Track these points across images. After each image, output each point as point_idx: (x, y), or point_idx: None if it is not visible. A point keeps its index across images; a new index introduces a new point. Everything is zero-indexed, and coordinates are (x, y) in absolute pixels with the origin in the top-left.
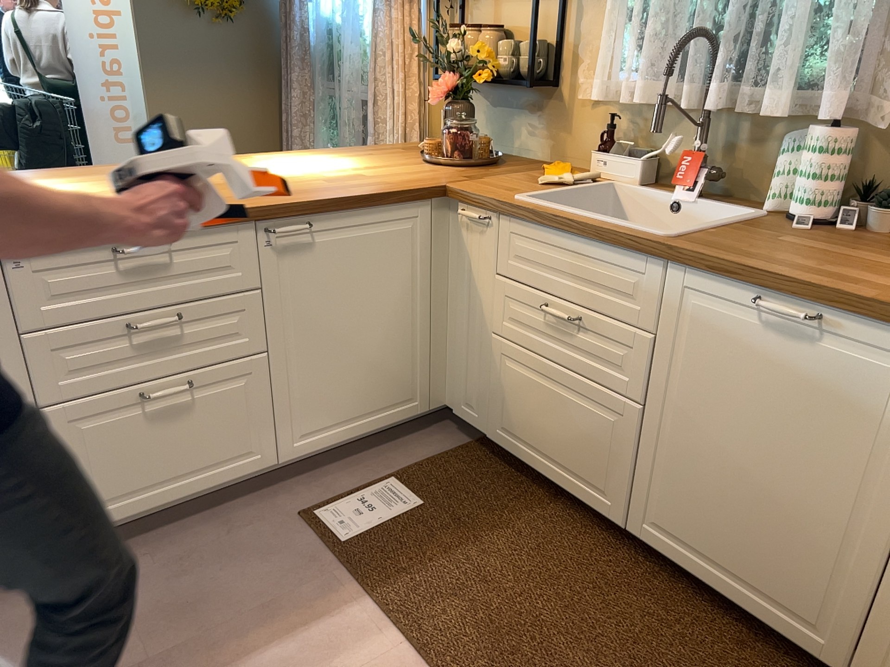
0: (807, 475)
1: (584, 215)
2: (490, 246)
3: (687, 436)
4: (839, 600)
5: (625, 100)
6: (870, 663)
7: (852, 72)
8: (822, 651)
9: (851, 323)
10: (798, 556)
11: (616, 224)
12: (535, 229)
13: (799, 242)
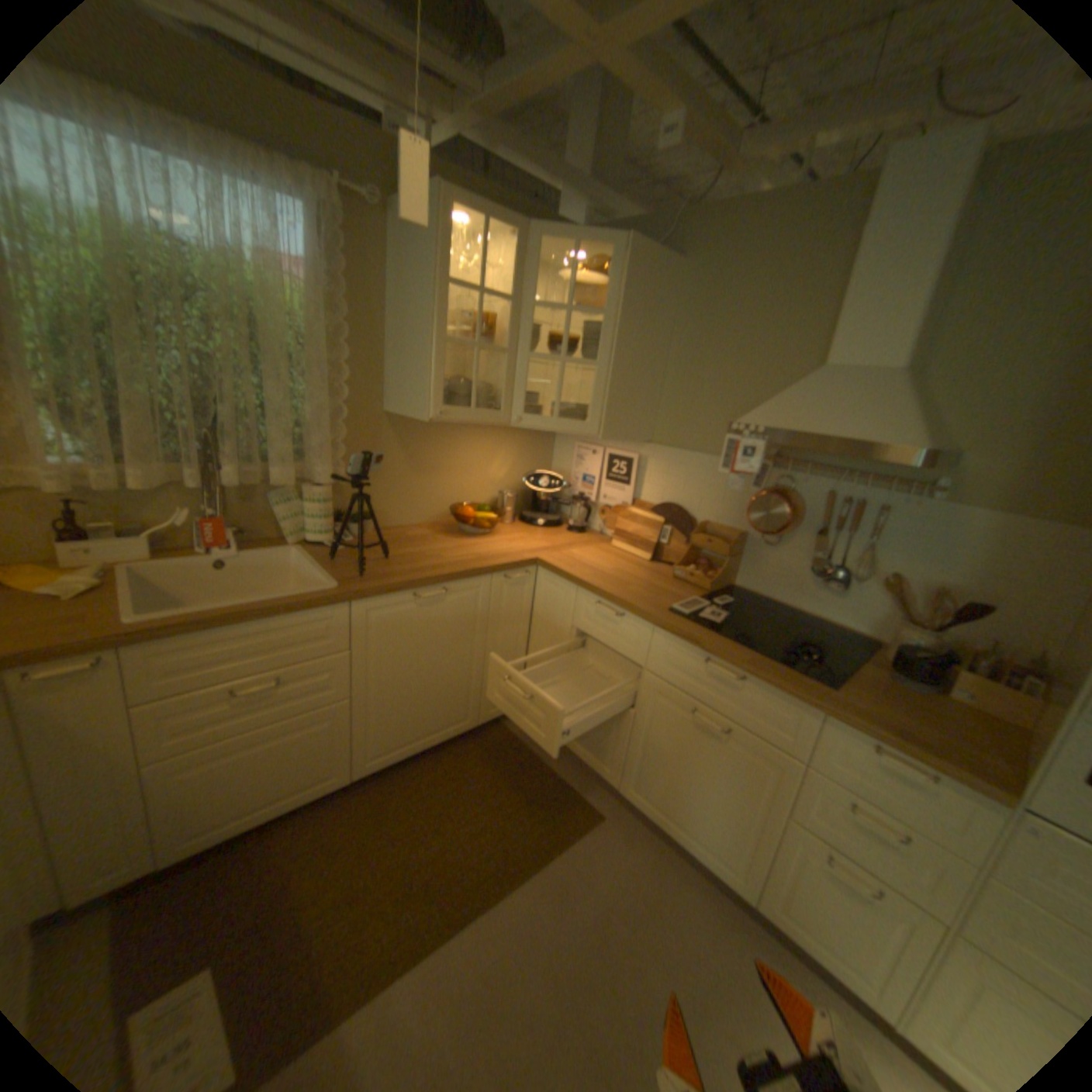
0: (450, 661)
1: (247, 604)
2: (109, 690)
3: (385, 693)
4: (470, 701)
5: (84, 487)
6: (484, 712)
7: (329, 456)
8: (468, 728)
9: (455, 586)
10: (452, 699)
11: (288, 598)
12: (192, 640)
13: (367, 559)
